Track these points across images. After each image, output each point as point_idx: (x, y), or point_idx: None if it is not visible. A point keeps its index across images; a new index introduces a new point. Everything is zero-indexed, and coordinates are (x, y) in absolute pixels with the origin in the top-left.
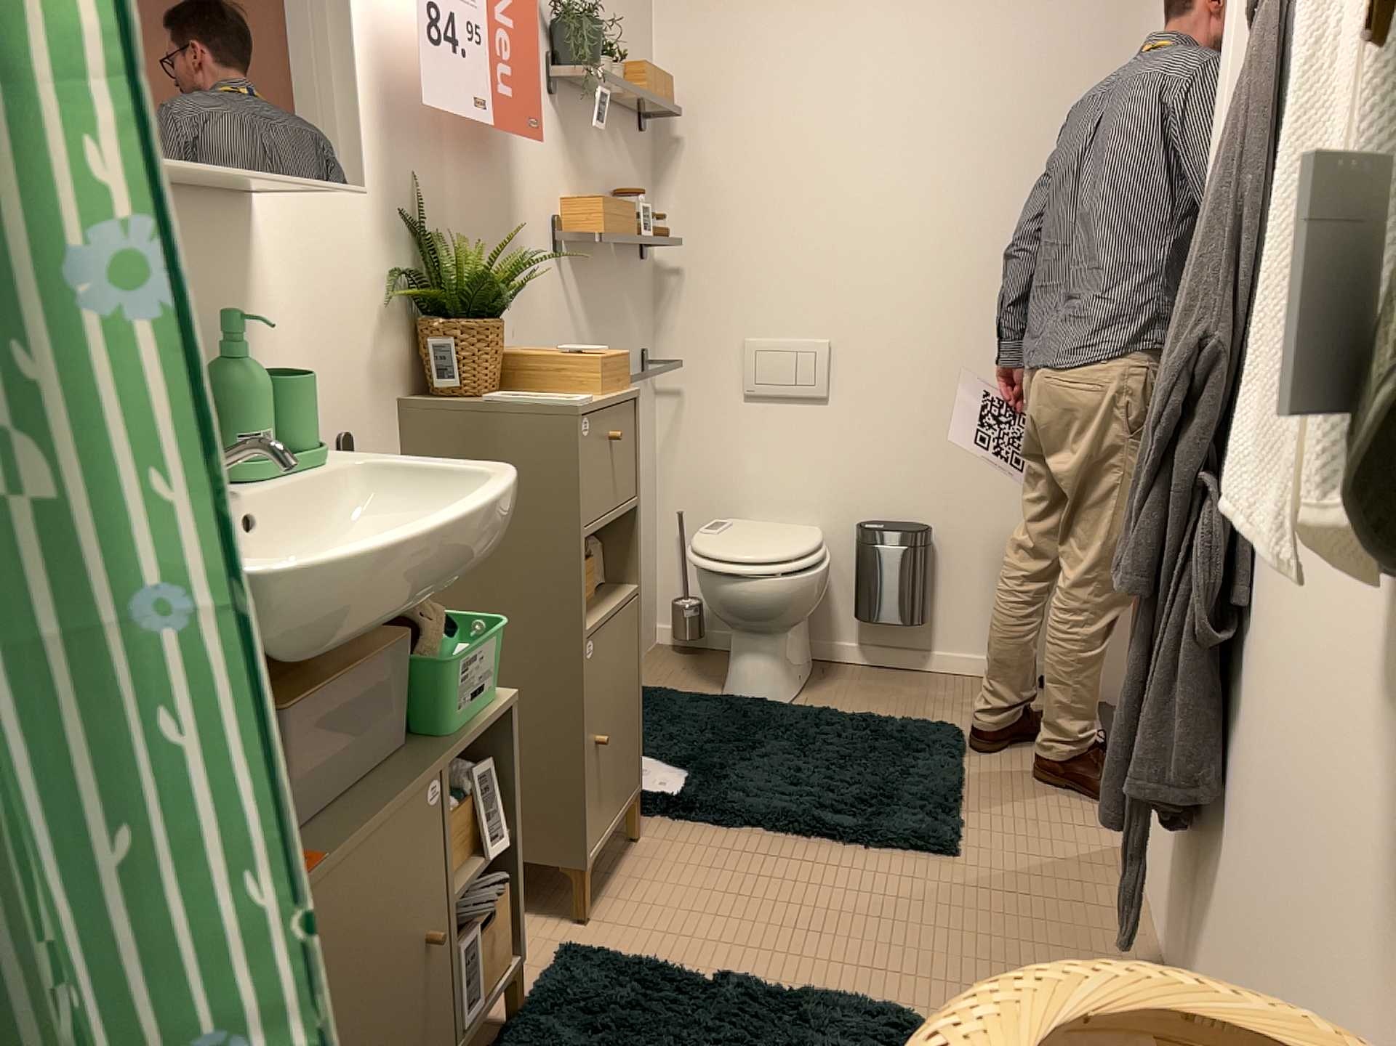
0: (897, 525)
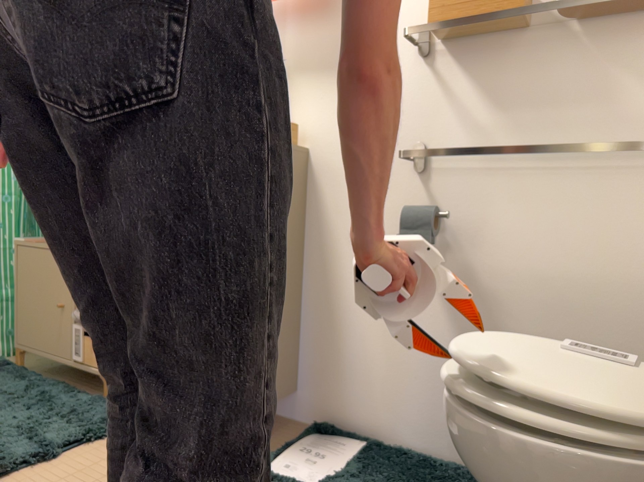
0: None
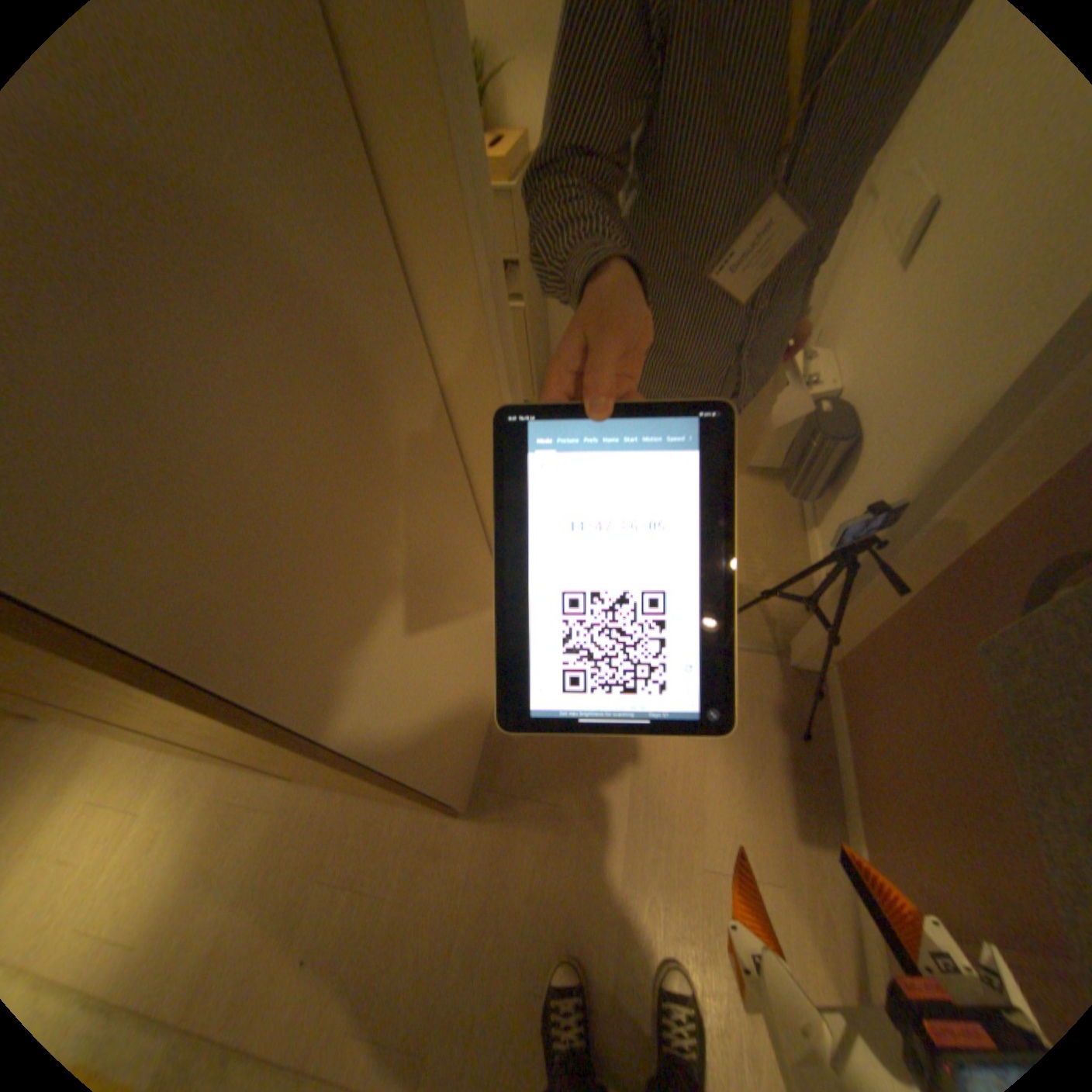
0: (843, 417)
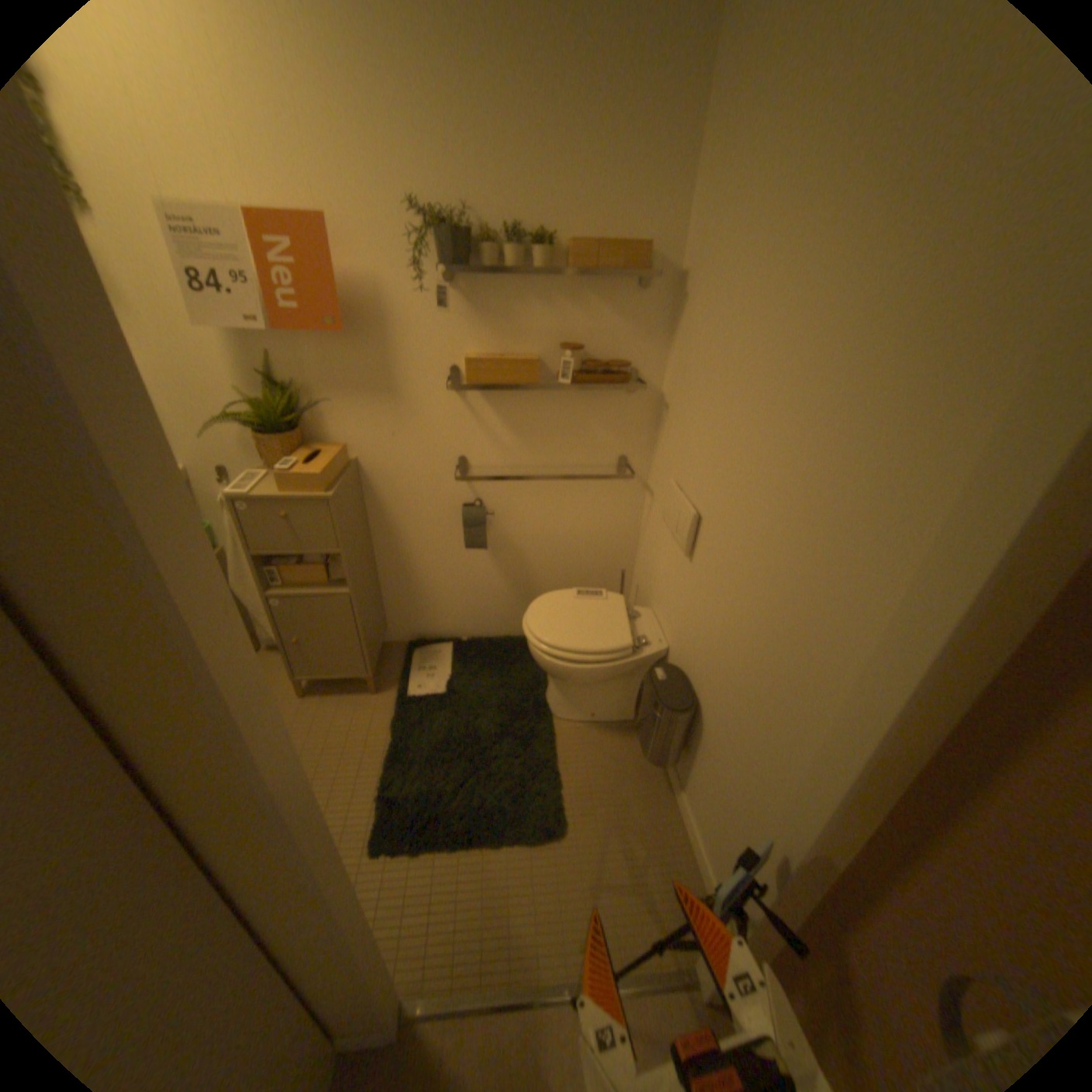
0: (678, 687)
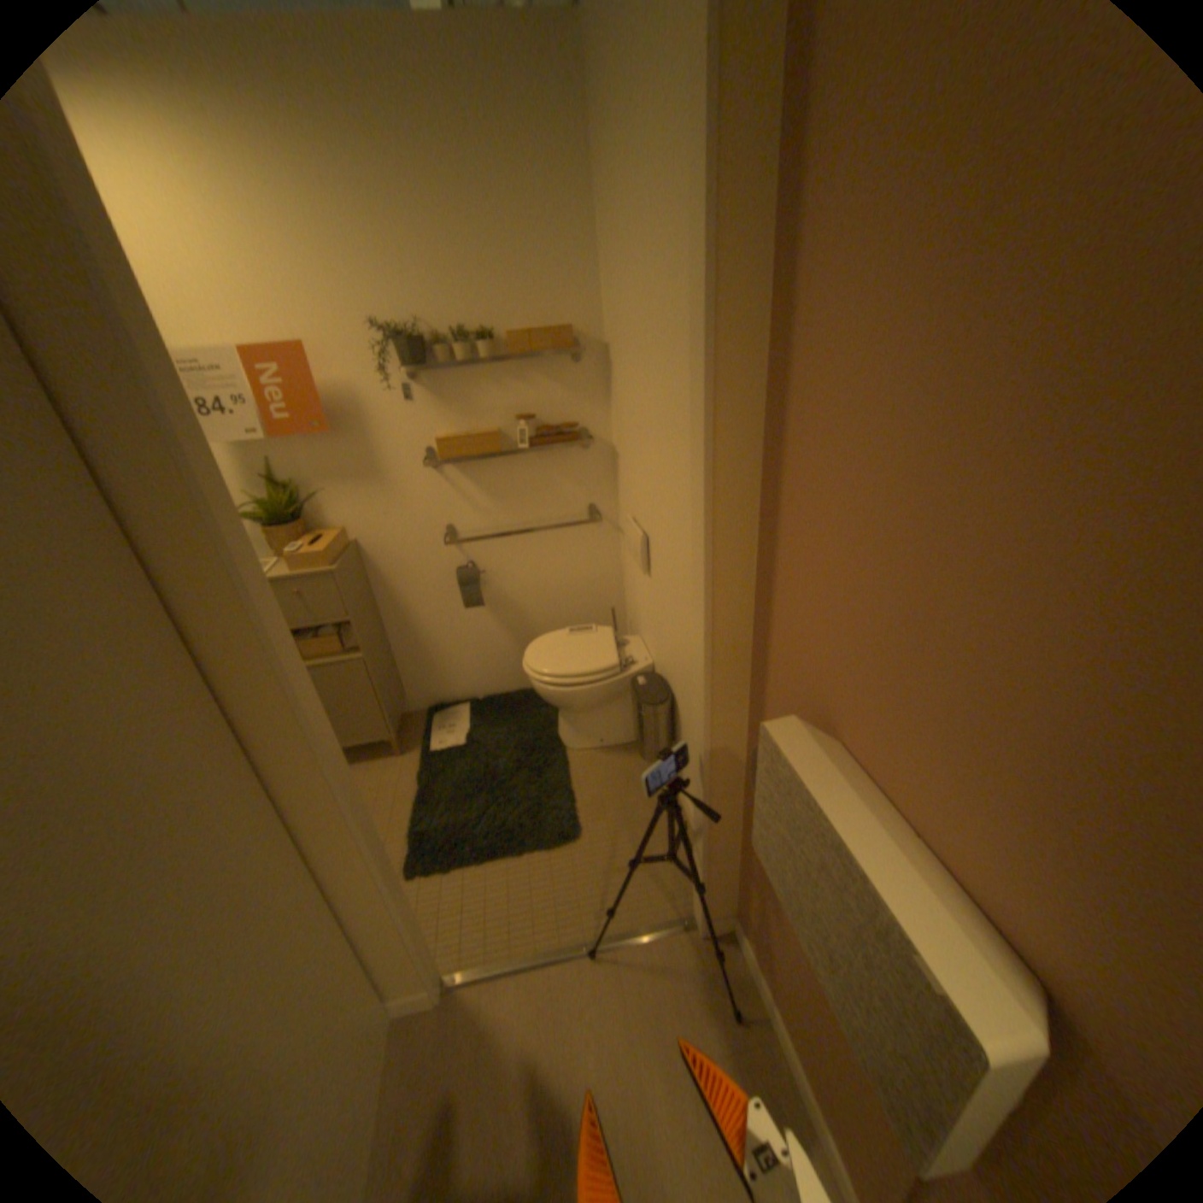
0: (655, 688)
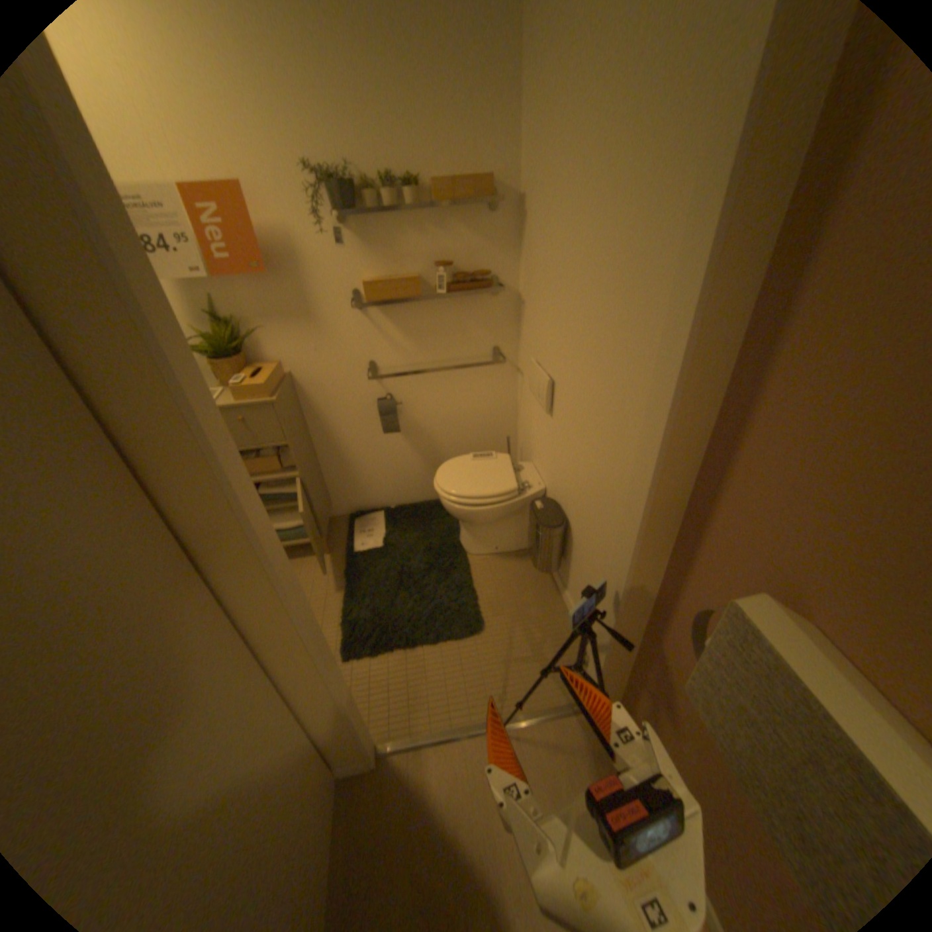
0: (552, 511)
